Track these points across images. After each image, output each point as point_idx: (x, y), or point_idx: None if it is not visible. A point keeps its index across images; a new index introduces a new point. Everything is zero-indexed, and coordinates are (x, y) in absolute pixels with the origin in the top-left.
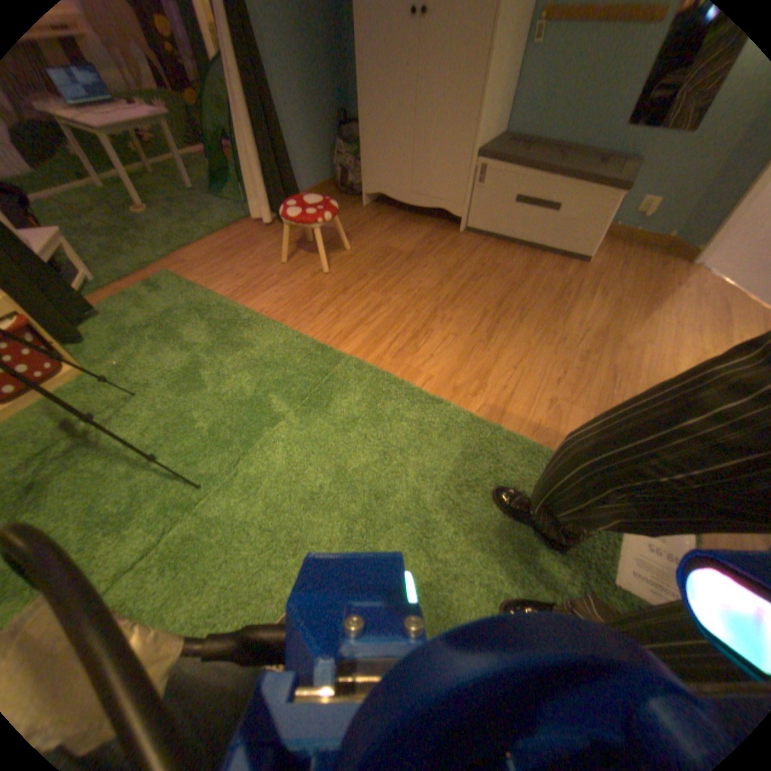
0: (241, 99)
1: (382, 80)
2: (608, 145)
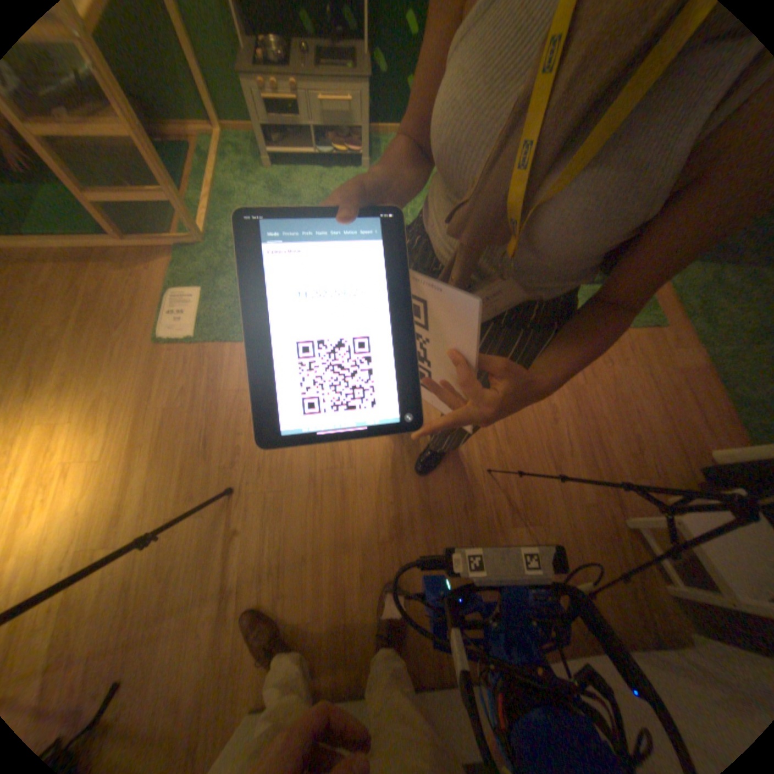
0: None
1: None
2: None
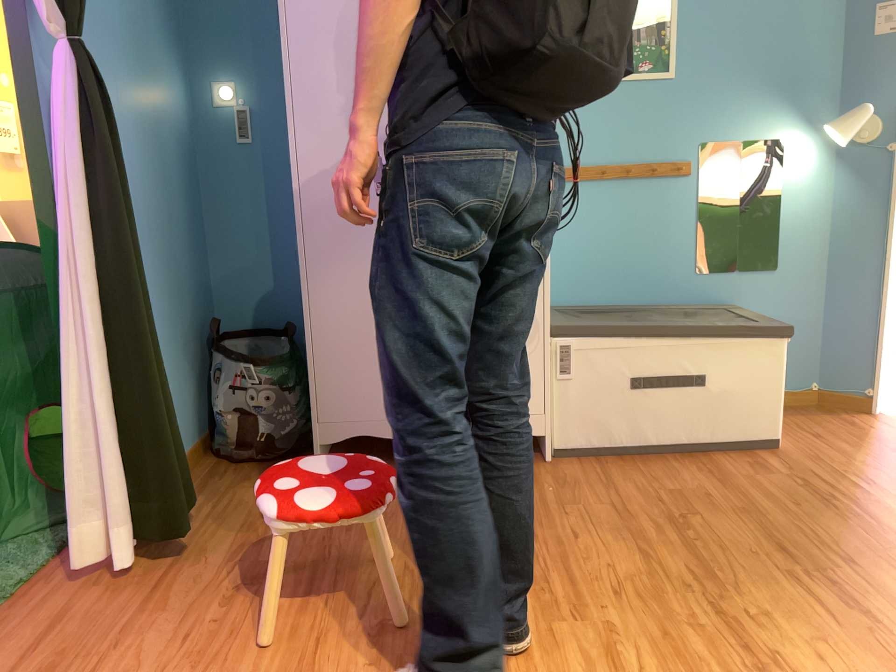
0: (90, 313)
1: (354, 260)
2: (684, 299)
